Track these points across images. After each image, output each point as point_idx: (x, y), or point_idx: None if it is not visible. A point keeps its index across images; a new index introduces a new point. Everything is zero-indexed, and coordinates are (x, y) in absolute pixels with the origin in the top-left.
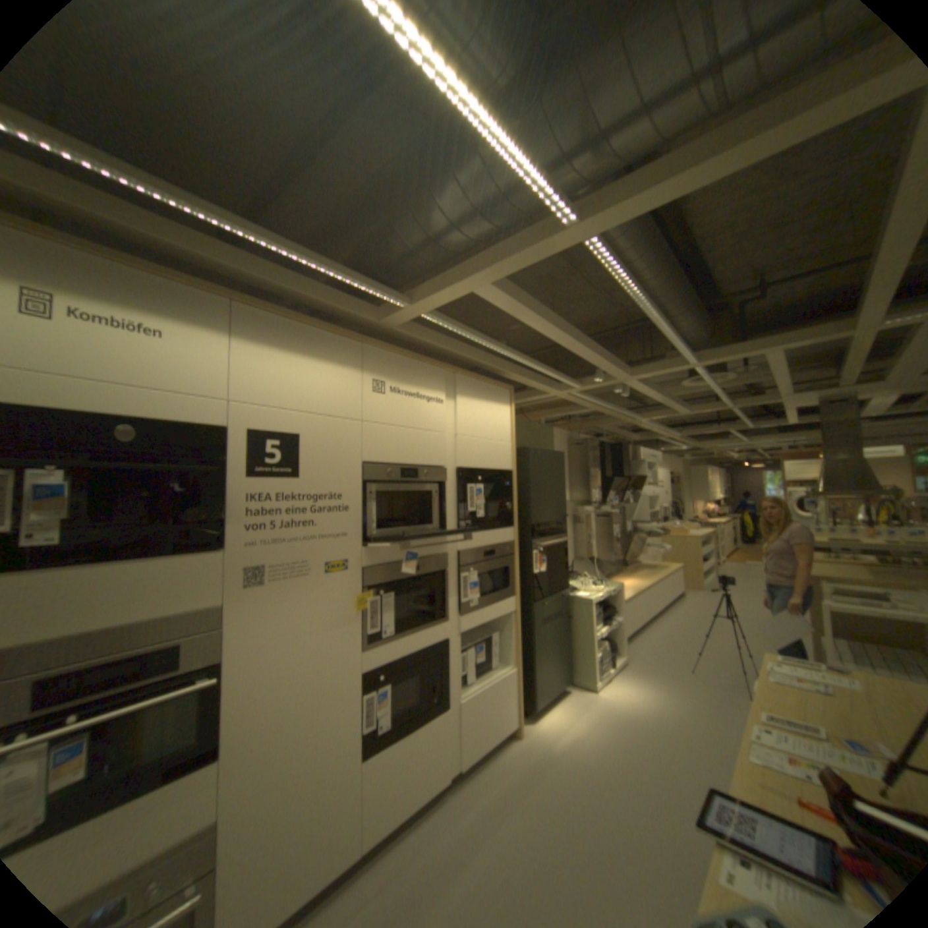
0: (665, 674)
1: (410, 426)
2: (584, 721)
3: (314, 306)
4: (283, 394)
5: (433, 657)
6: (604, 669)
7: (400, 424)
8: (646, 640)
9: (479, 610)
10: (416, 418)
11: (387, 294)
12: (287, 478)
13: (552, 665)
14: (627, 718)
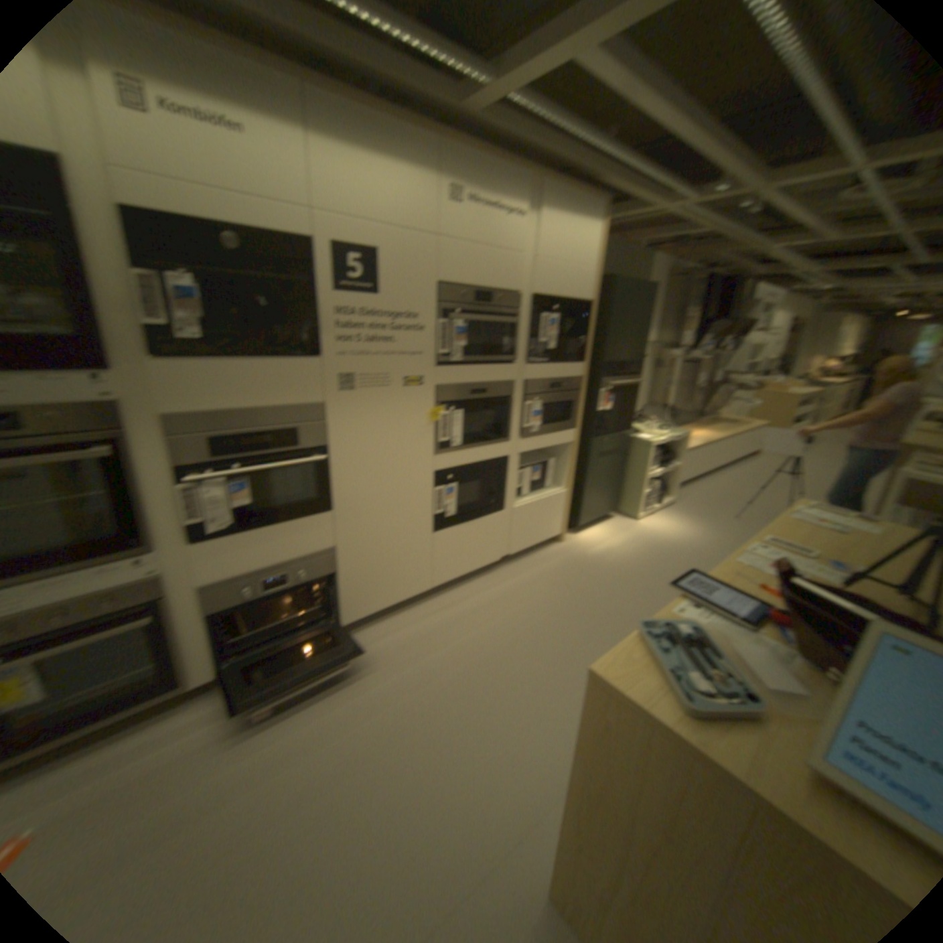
0: (711, 514)
1: (490, 241)
2: (621, 537)
3: (391, 83)
4: (364, 200)
5: (496, 467)
6: (651, 502)
7: (479, 239)
8: (703, 486)
9: (541, 435)
10: (498, 232)
11: (473, 63)
12: (372, 292)
13: (602, 491)
14: (661, 541)
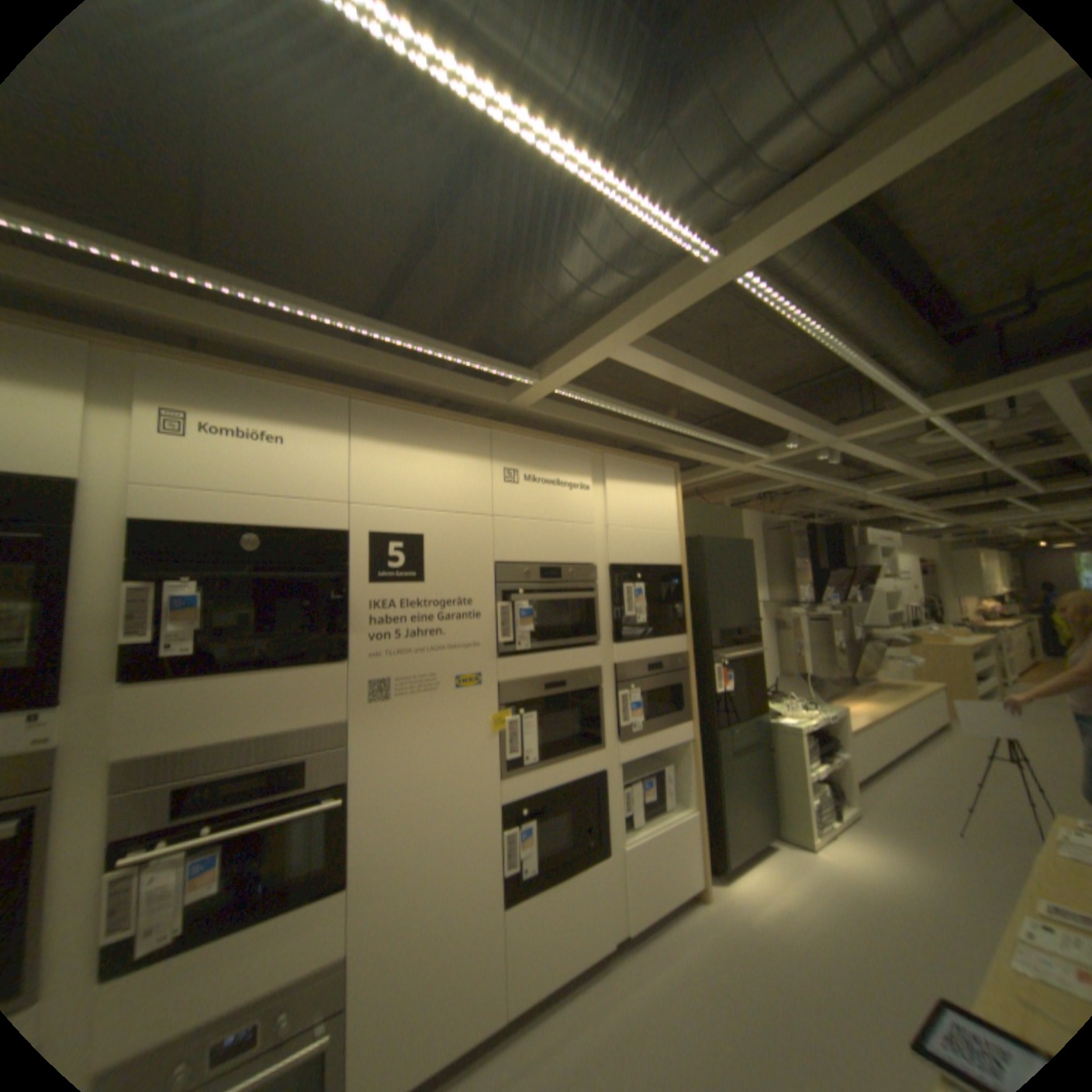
0: (919, 834)
1: (549, 517)
2: (797, 889)
3: (437, 394)
4: (405, 492)
5: (588, 791)
6: (825, 822)
7: (537, 516)
8: (891, 786)
9: (645, 737)
10: (557, 508)
11: (512, 372)
12: (412, 582)
13: (749, 811)
14: (859, 891)
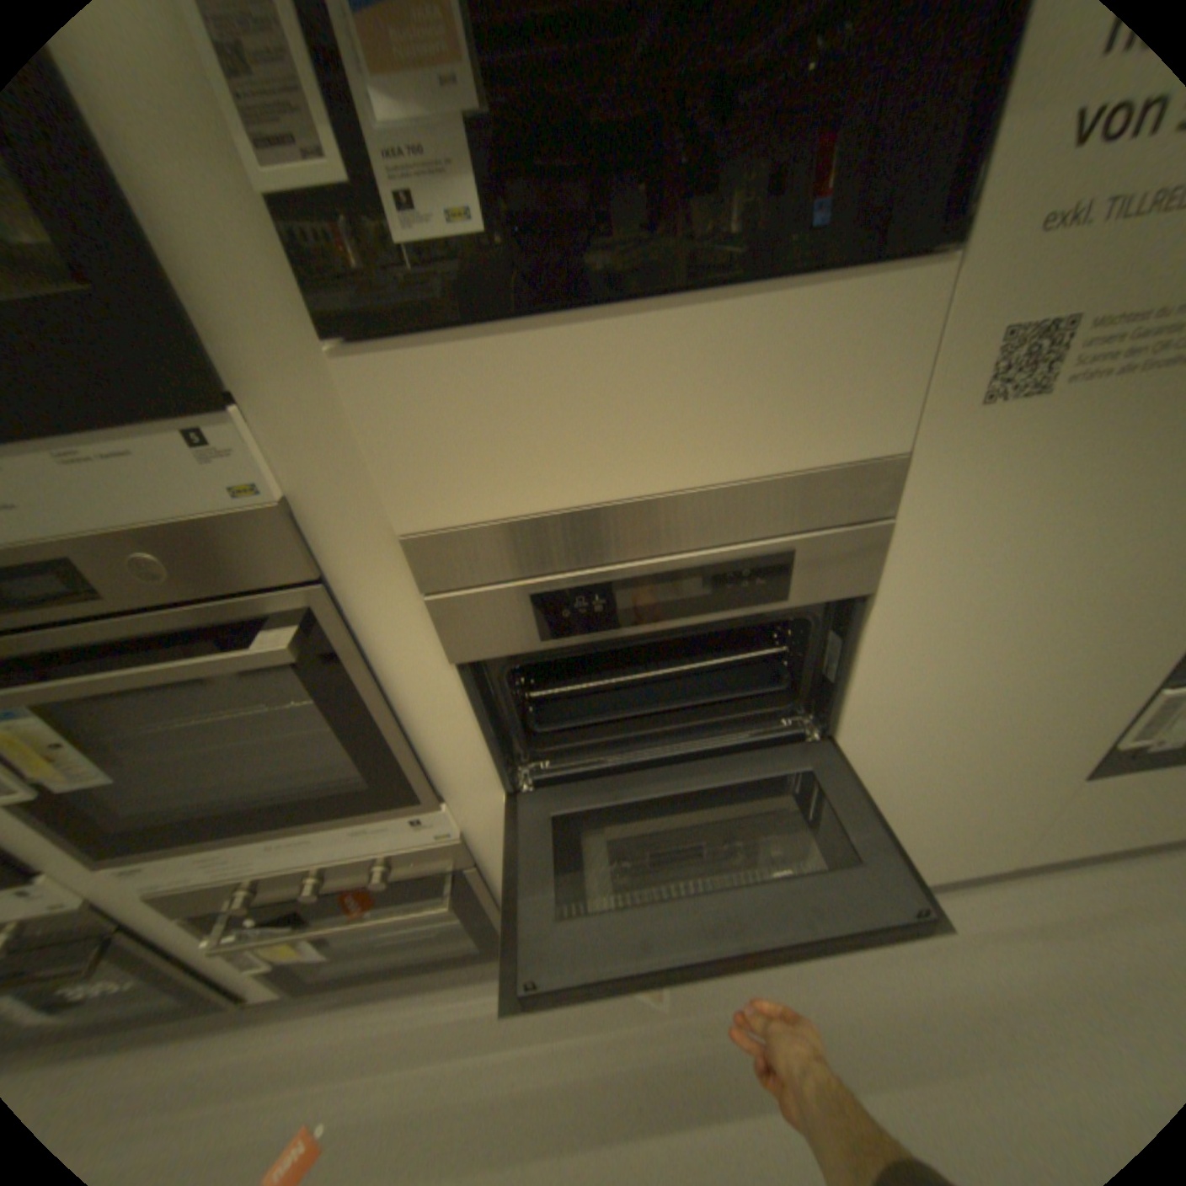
0: None
1: None
2: None
3: None
4: None
5: None
6: None
7: None
8: None
9: None
10: None
11: None
12: None
13: None
14: None
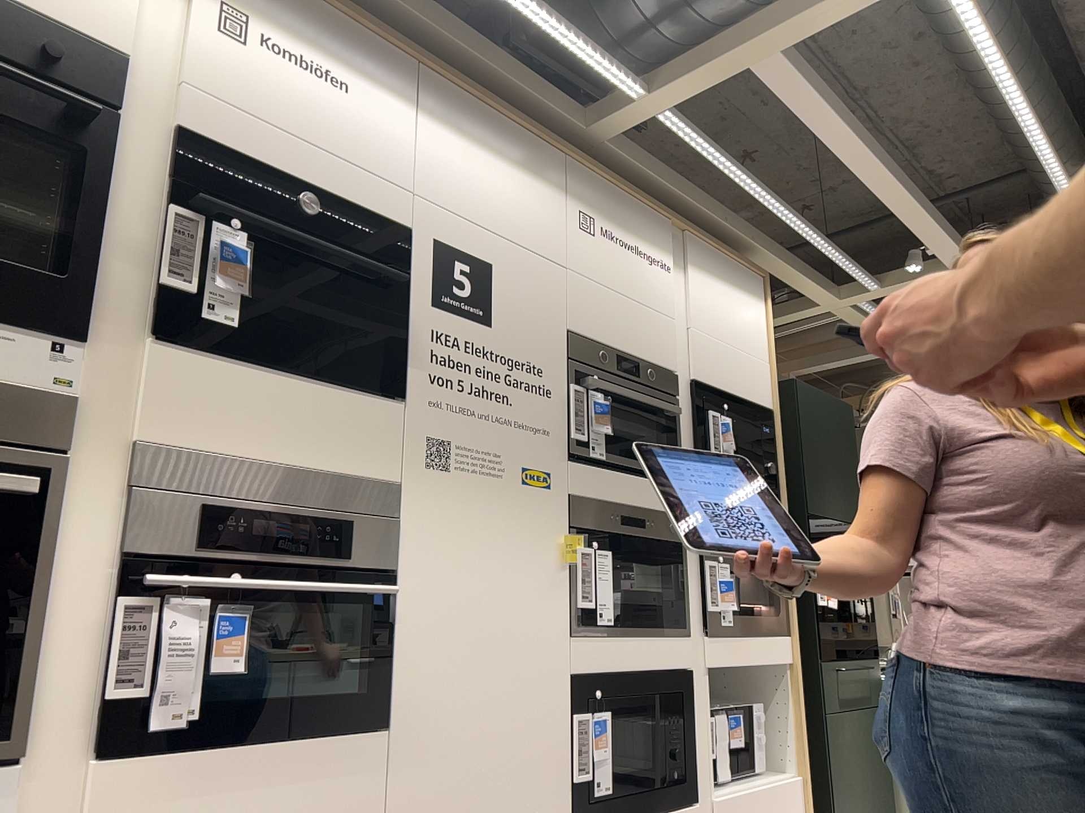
0: None
1: (628, 291)
2: None
3: (504, 95)
4: (474, 200)
5: (672, 692)
6: None
7: (615, 285)
8: None
9: (737, 637)
10: (637, 282)
11: (621, 72)
12: (478, 320)
13: (860, 796)
14: None
